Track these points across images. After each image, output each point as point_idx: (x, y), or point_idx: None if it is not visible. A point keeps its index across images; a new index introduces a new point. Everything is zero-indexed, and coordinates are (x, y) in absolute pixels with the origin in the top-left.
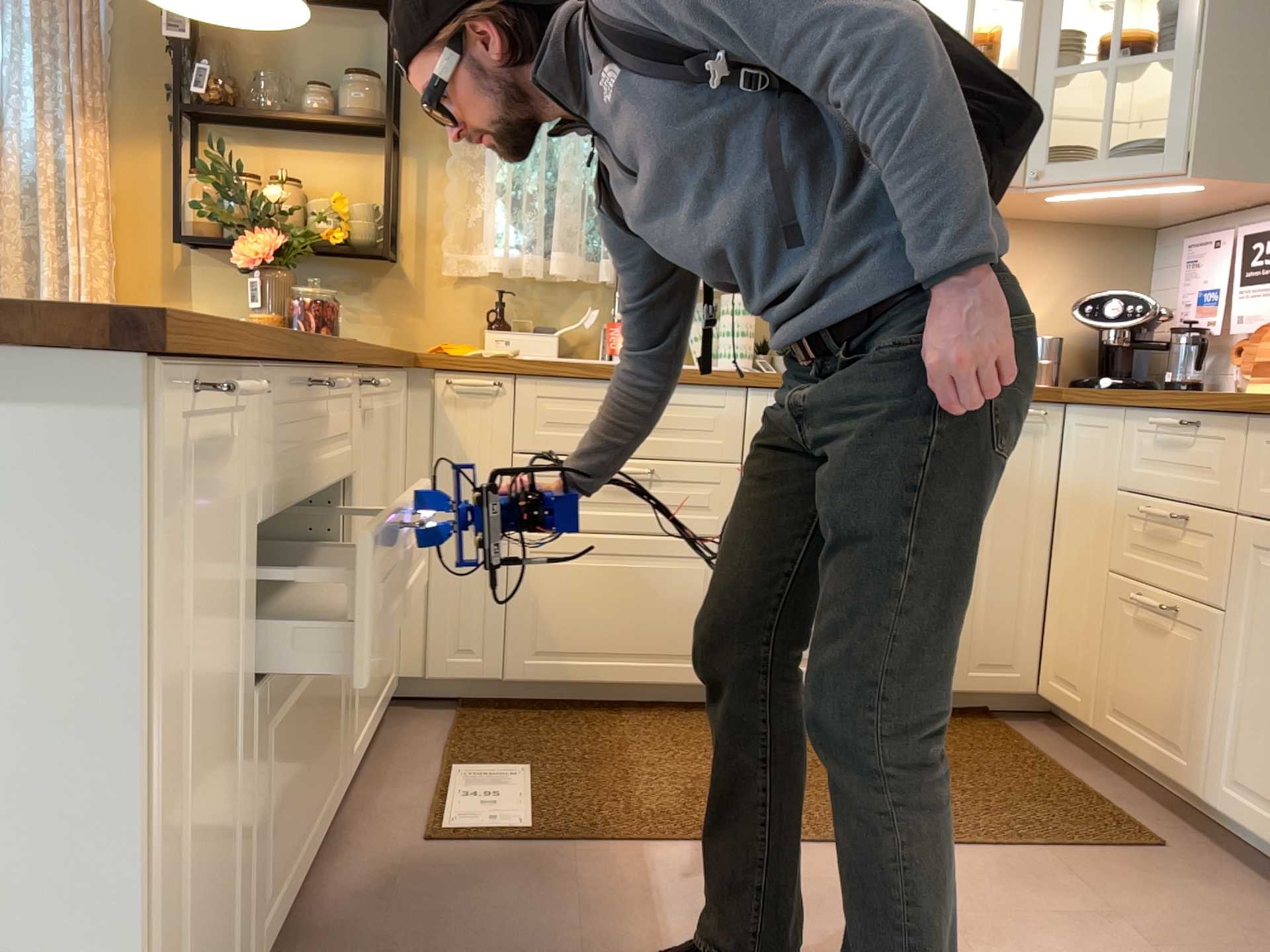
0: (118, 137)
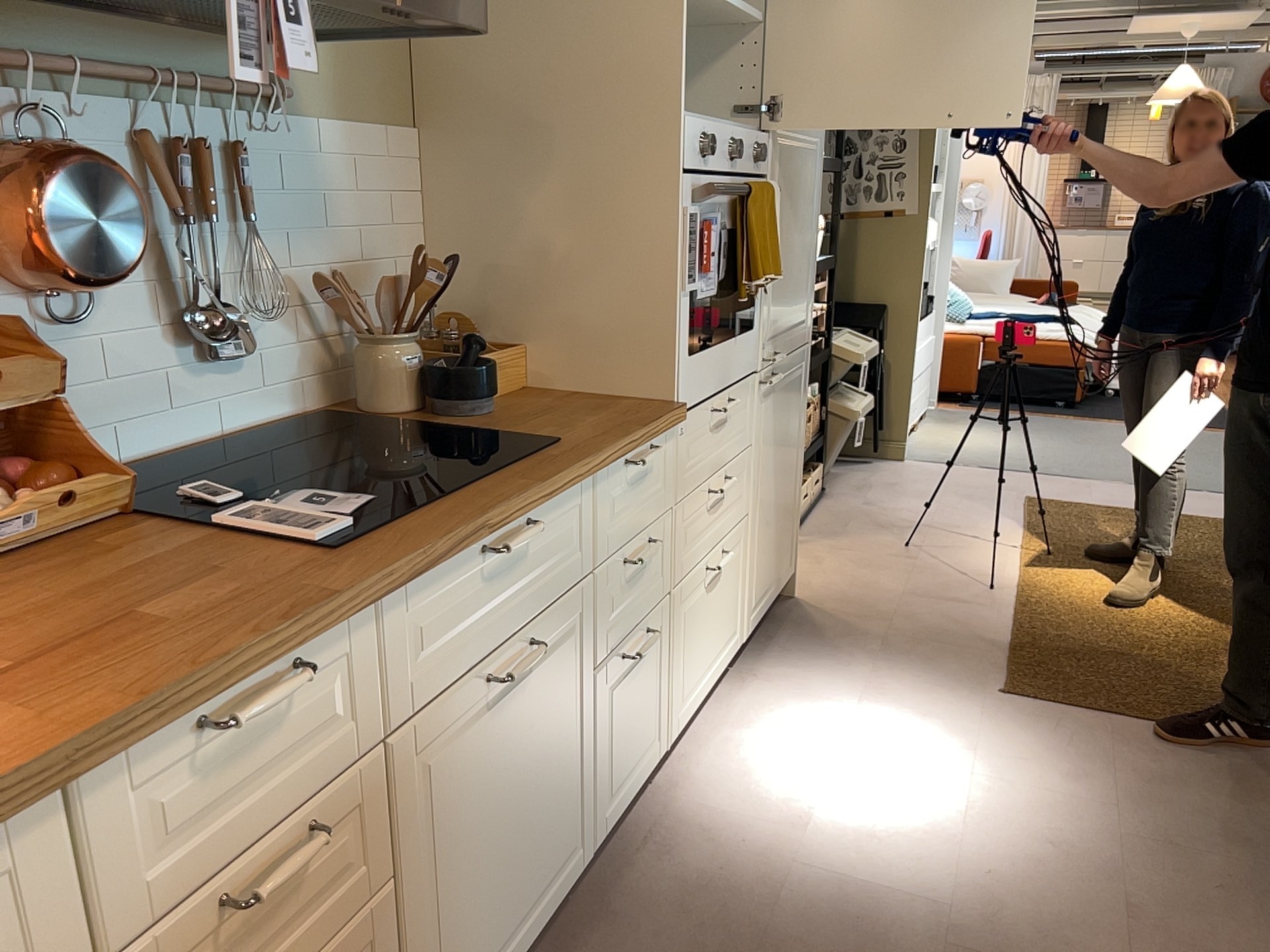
0: None
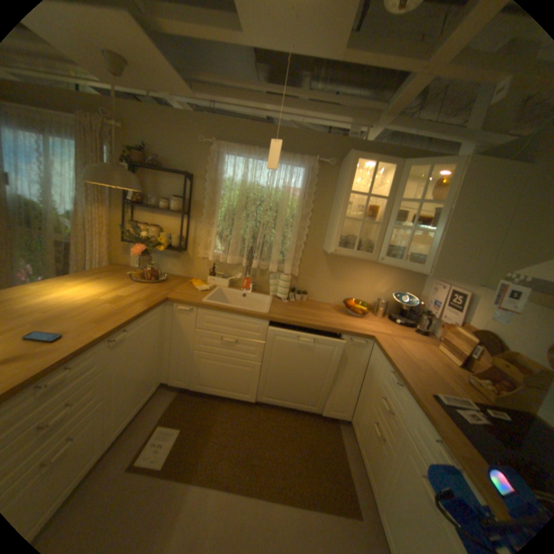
0: (110, 206)
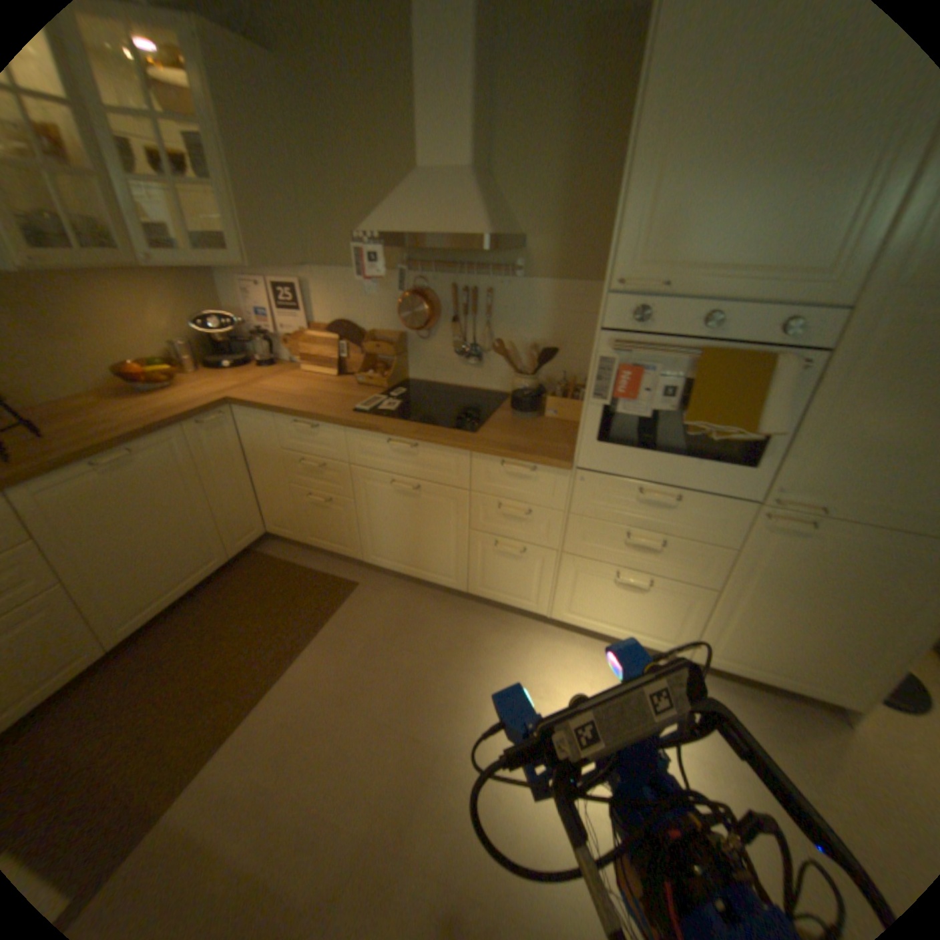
0: None
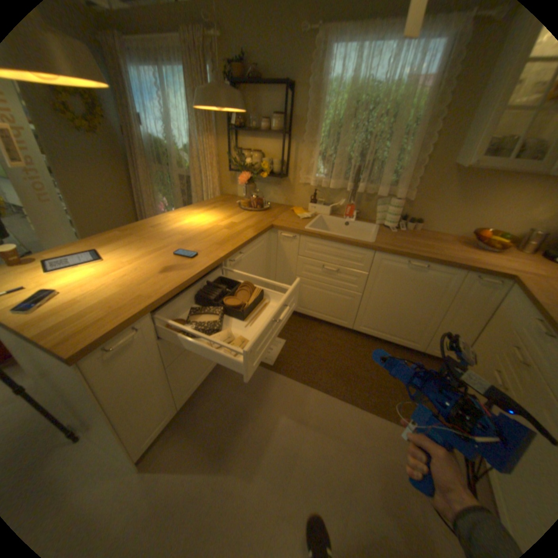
0: (217, 135)
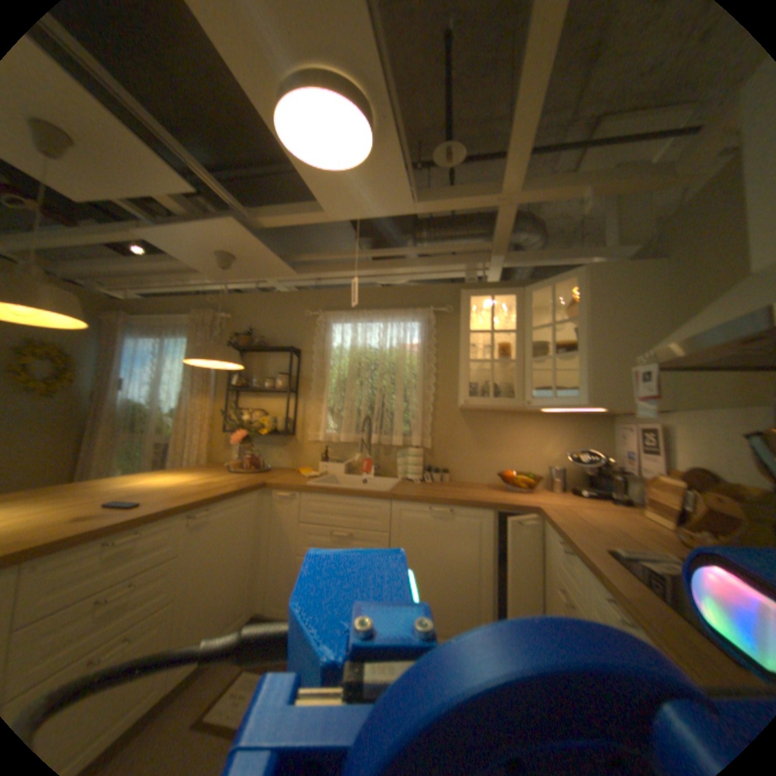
0: (216, 398)
